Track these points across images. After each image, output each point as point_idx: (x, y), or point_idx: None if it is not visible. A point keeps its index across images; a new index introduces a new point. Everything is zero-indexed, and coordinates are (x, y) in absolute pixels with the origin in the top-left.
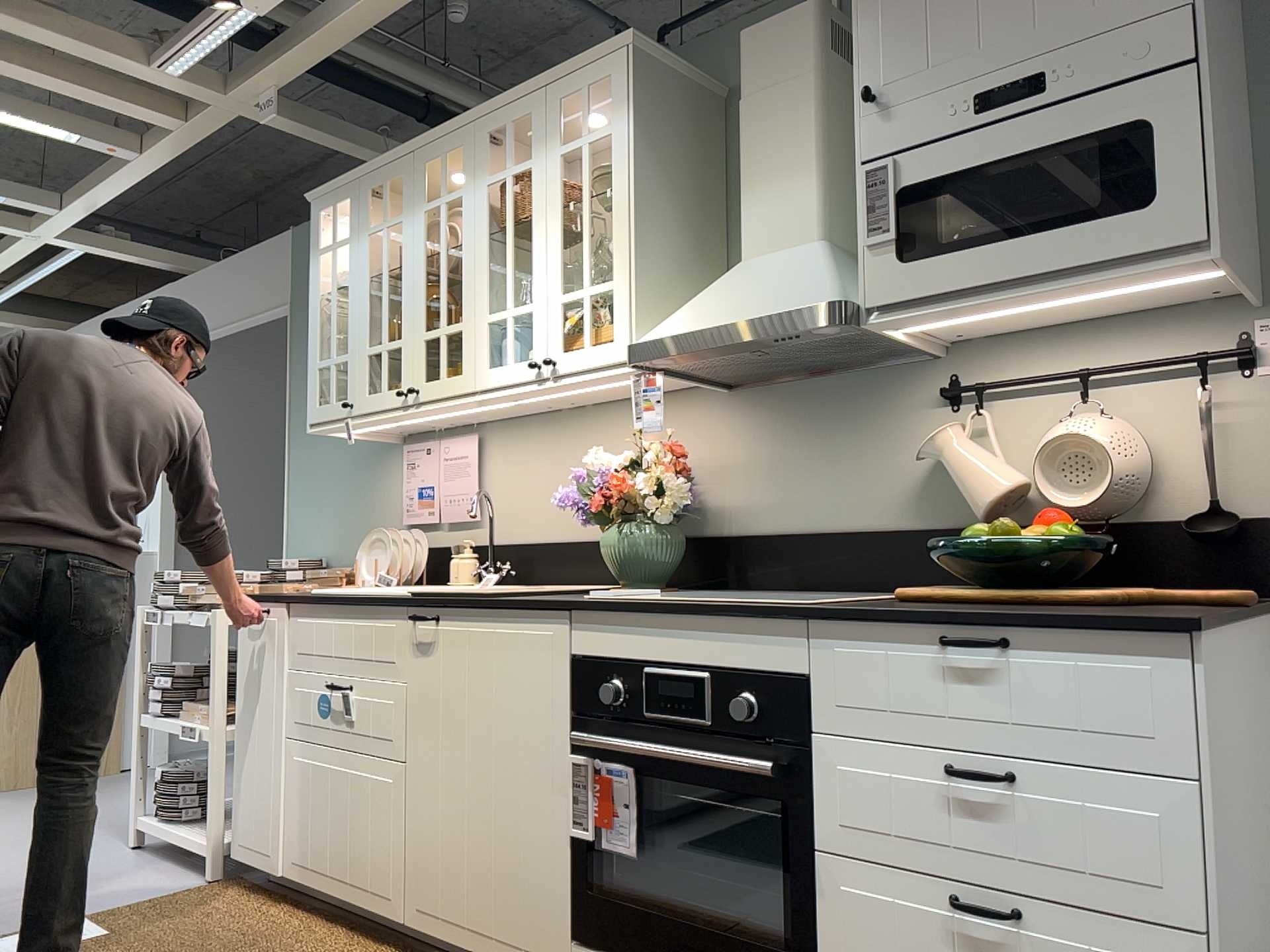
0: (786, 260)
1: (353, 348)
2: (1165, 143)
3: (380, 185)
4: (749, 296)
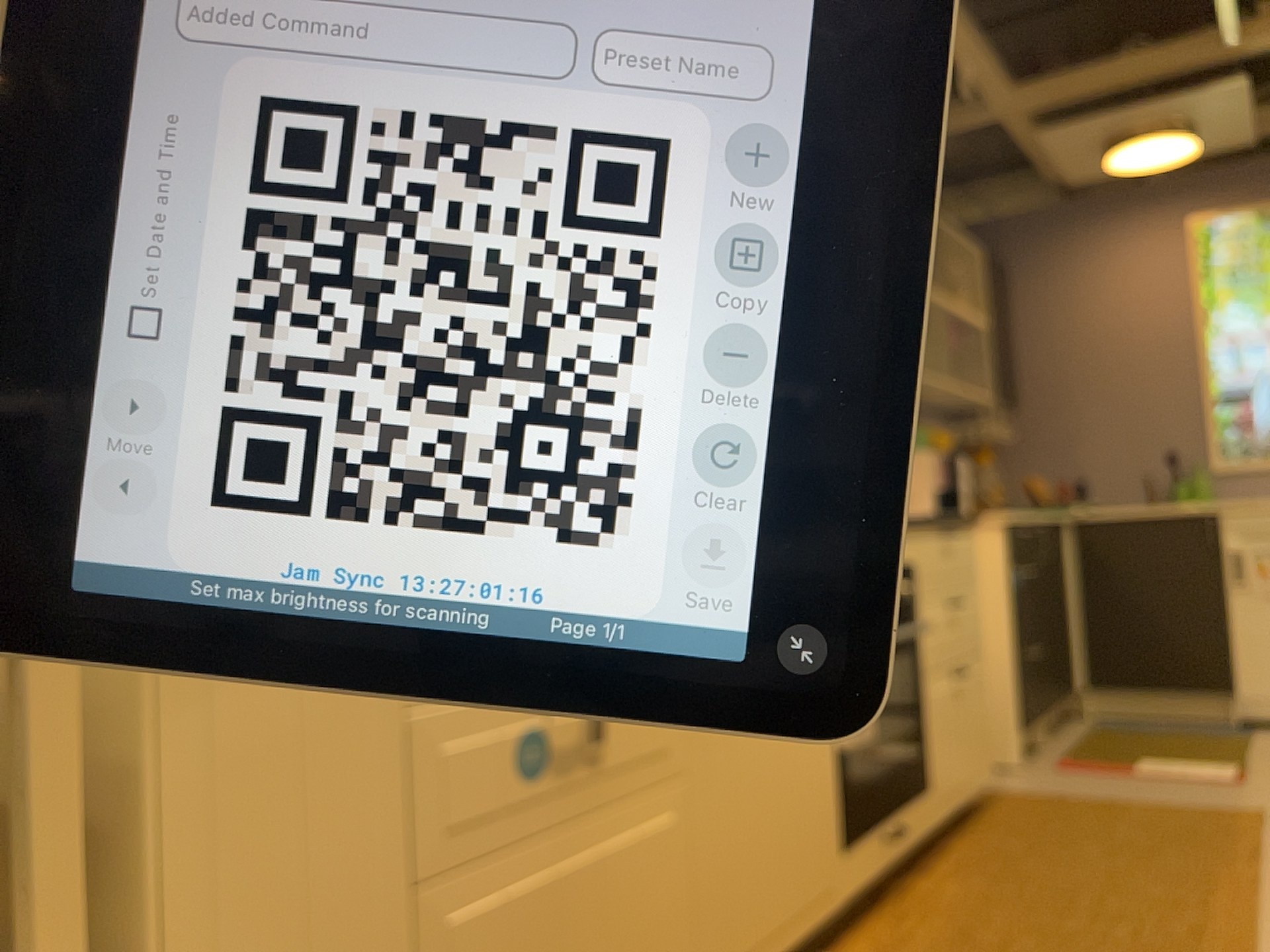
0: None
1: None
2: None
3: None
4: None
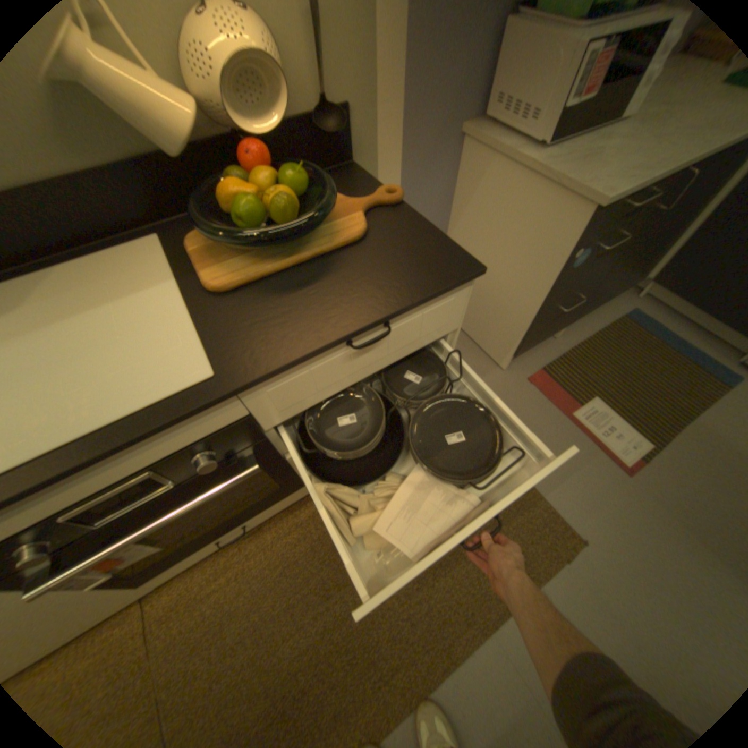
0: None
1: None
2: None
3: None
4: None
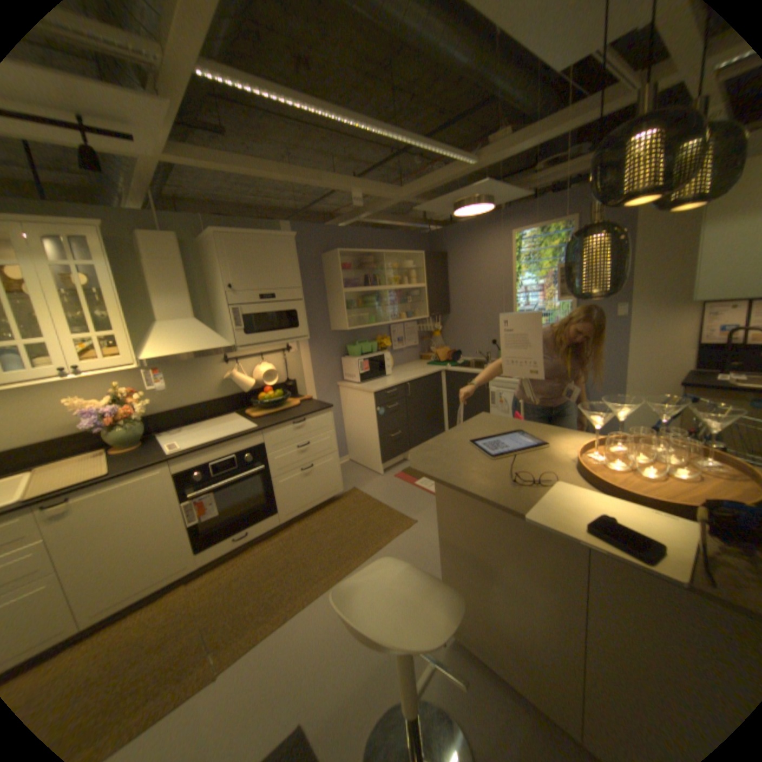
0: (189, 325)
1: None
2: (300, 315)
3: None
4: (190, 340)
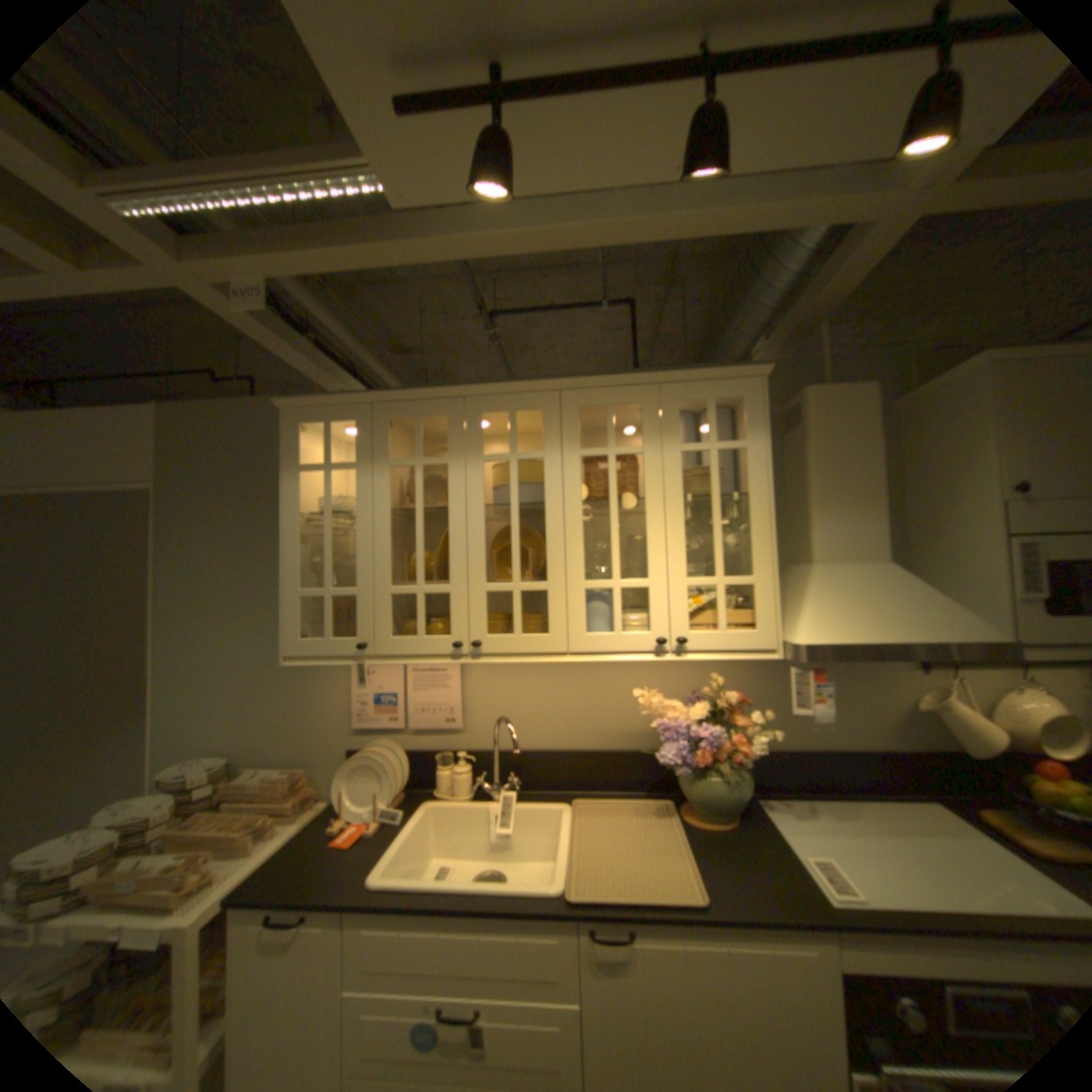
0: (884, 578)
1: (368, 582)
2: None
3: (410, 417)
4: (896, 614)
